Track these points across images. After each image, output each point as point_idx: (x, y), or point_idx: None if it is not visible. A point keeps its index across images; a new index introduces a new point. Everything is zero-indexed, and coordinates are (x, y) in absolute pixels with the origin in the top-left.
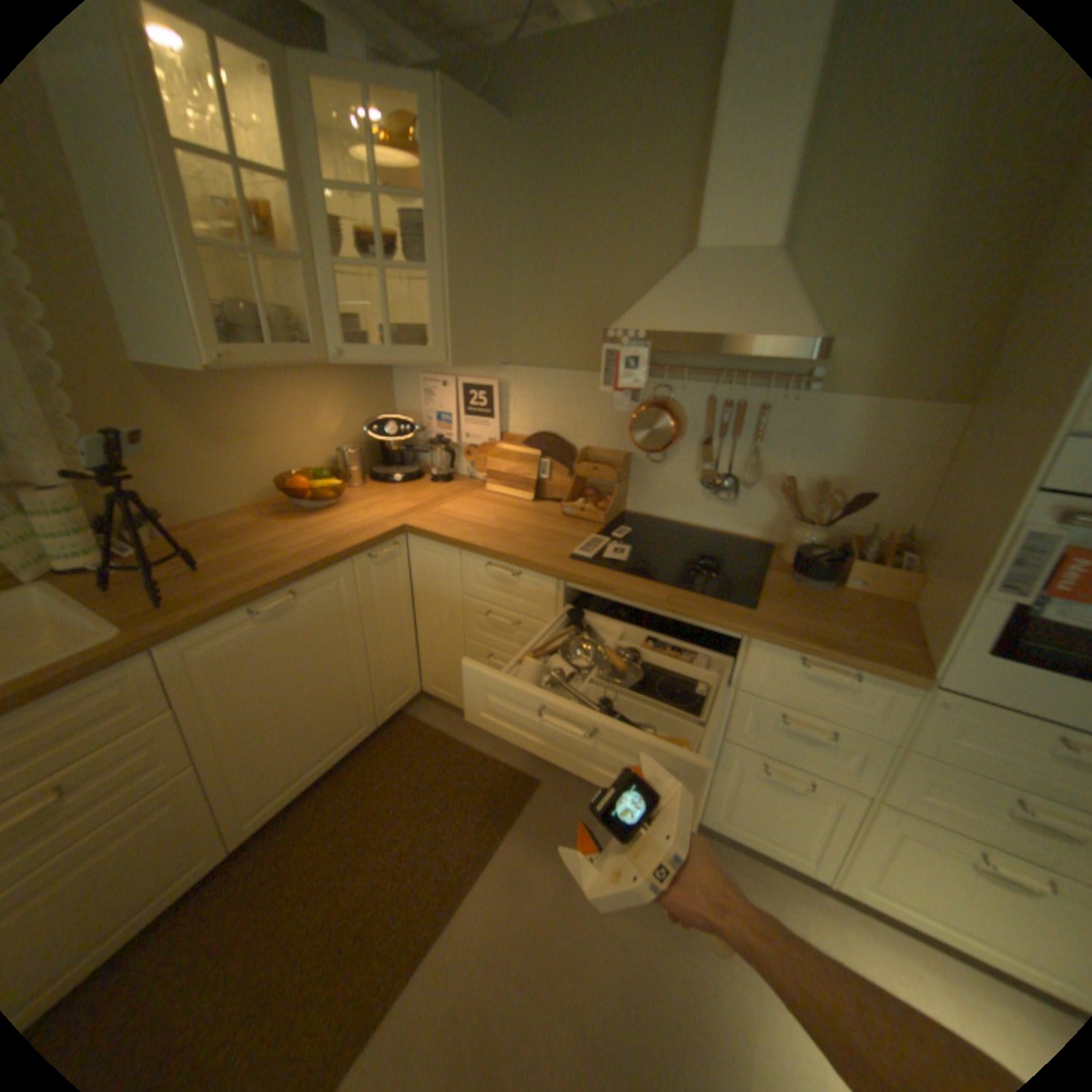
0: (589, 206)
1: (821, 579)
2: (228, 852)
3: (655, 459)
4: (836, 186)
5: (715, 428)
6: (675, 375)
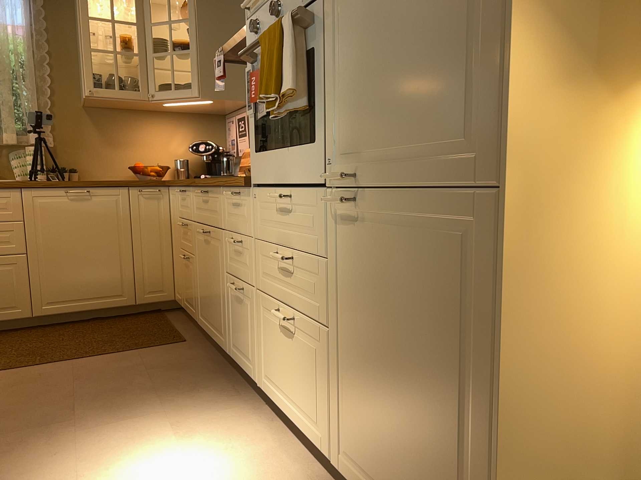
0: None
1: None
2: (32, 317)
3: None
4: None
5: None
6: None
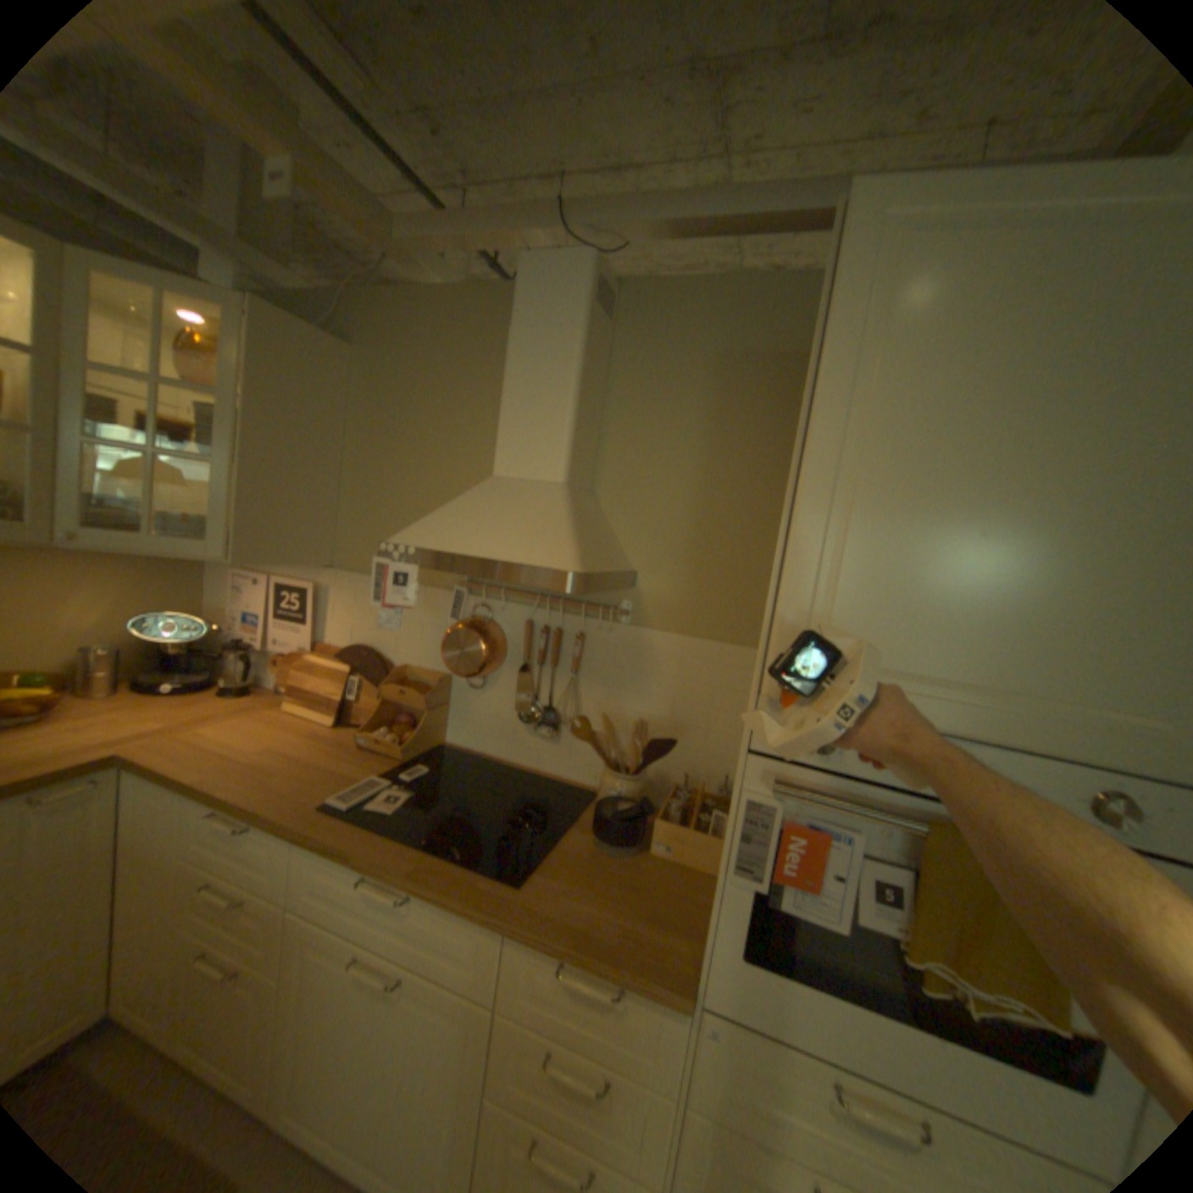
0: (417, 427)
1: (615, 843)
2: None
3: (477, 684)
4: (625, 441)
5: (533, 654)
6: (496, 595)
